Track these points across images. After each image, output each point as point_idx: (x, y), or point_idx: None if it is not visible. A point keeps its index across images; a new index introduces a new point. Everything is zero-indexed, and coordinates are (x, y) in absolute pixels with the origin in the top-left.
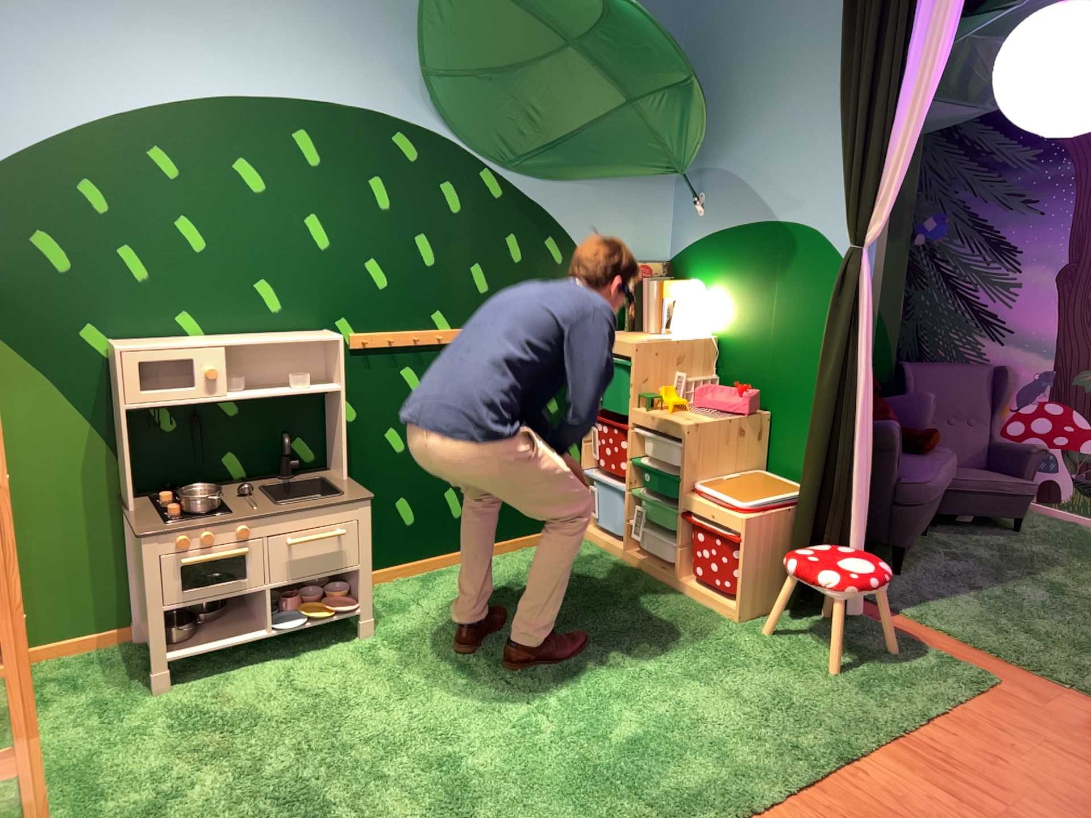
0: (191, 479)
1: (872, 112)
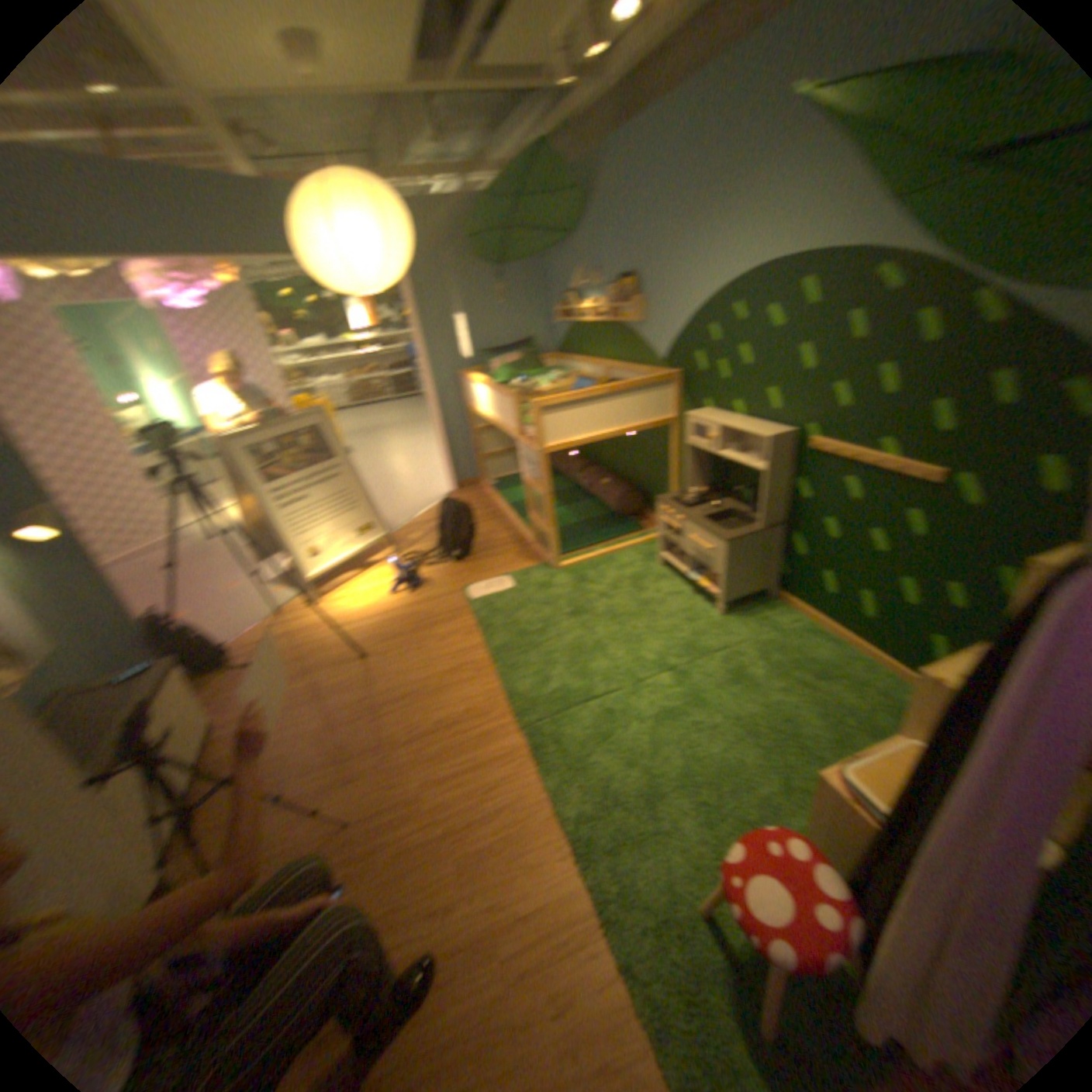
0: (730, 491)
1: None
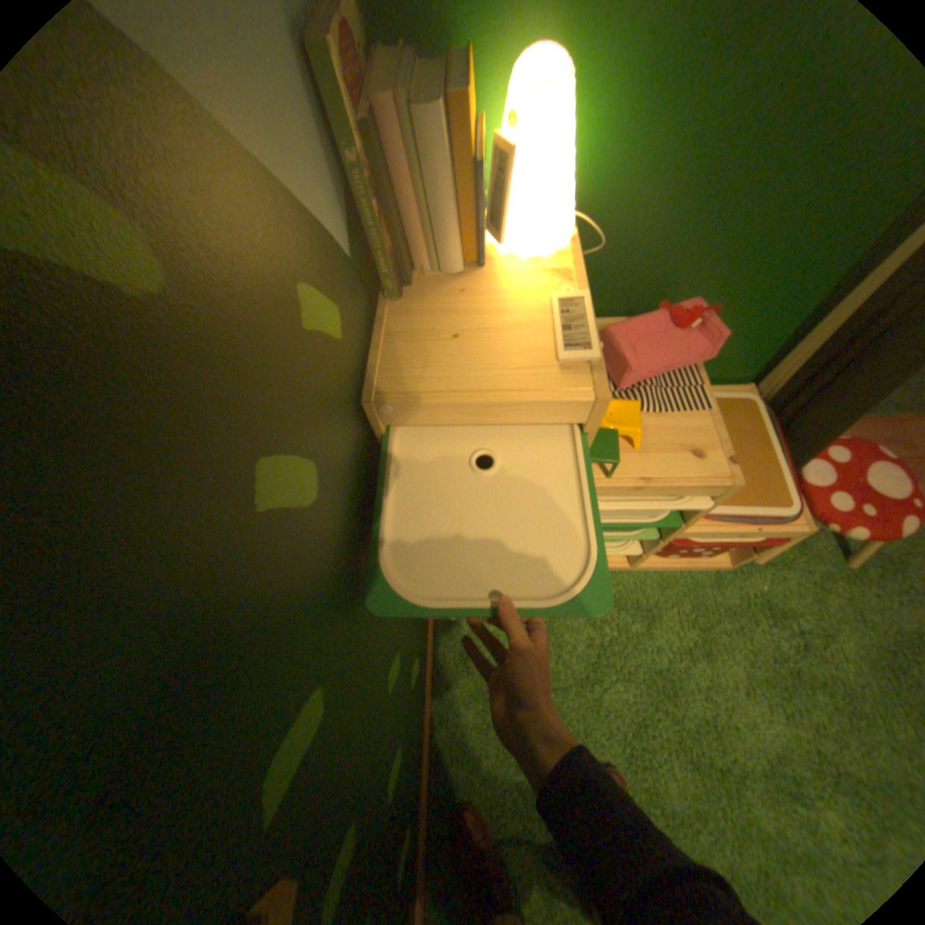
0: None
1: None
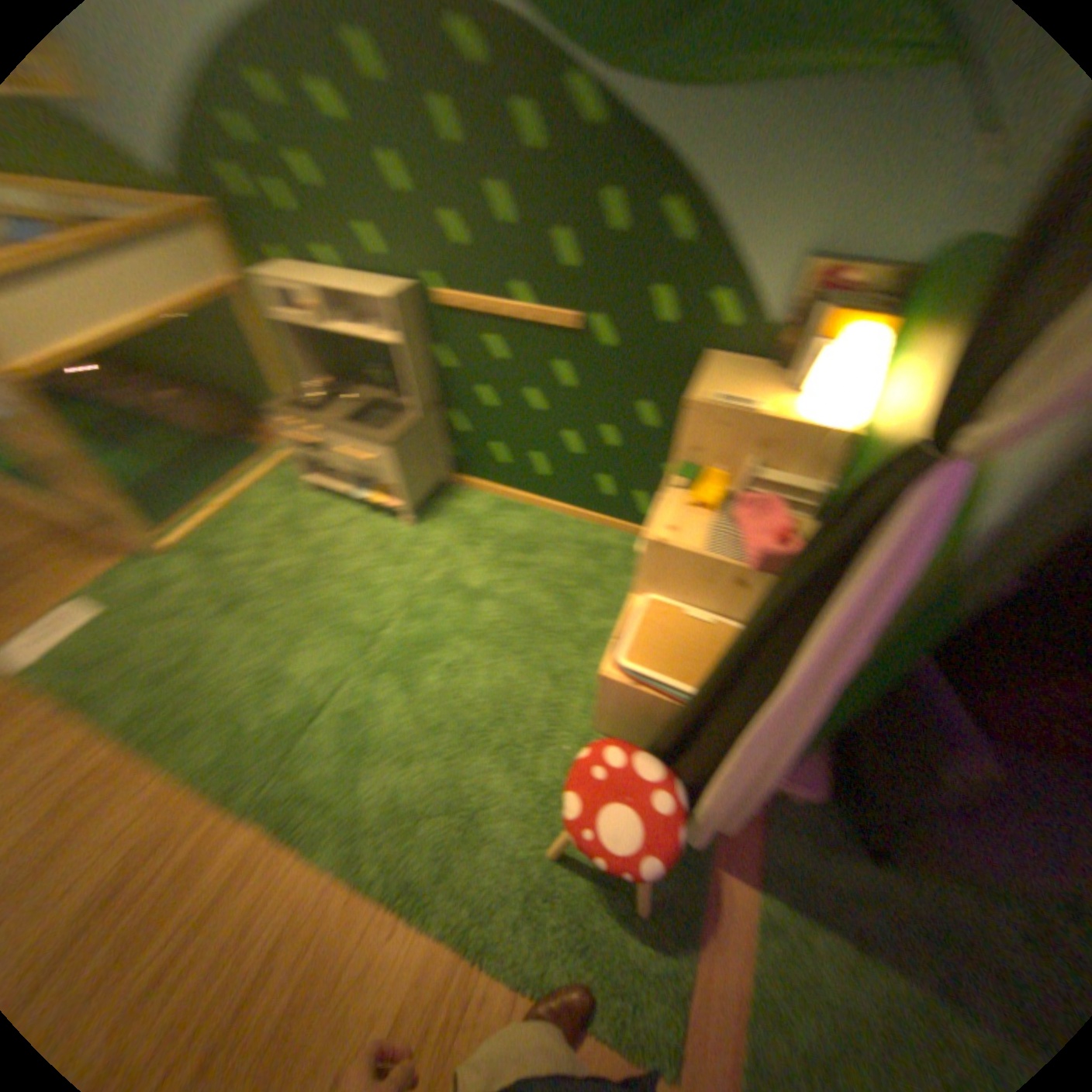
0: (351, 375)
1: None
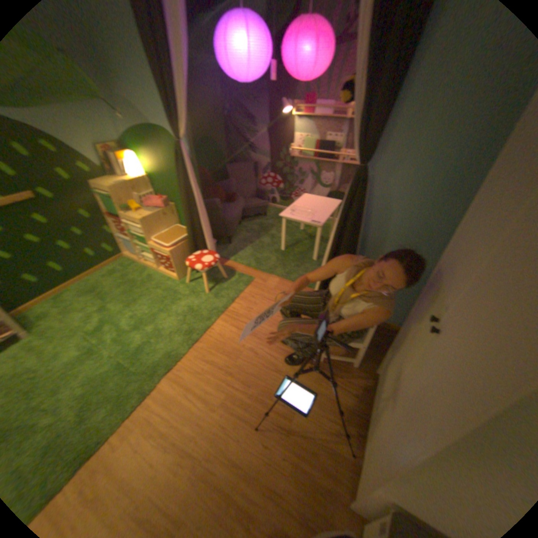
0: None
1: (162, 73)
